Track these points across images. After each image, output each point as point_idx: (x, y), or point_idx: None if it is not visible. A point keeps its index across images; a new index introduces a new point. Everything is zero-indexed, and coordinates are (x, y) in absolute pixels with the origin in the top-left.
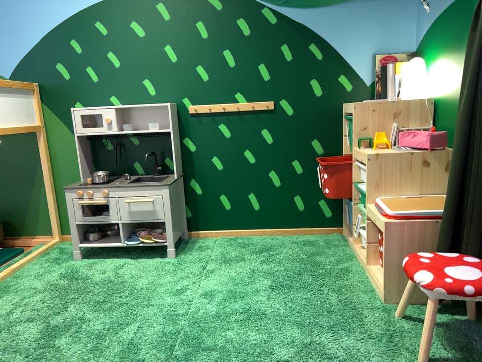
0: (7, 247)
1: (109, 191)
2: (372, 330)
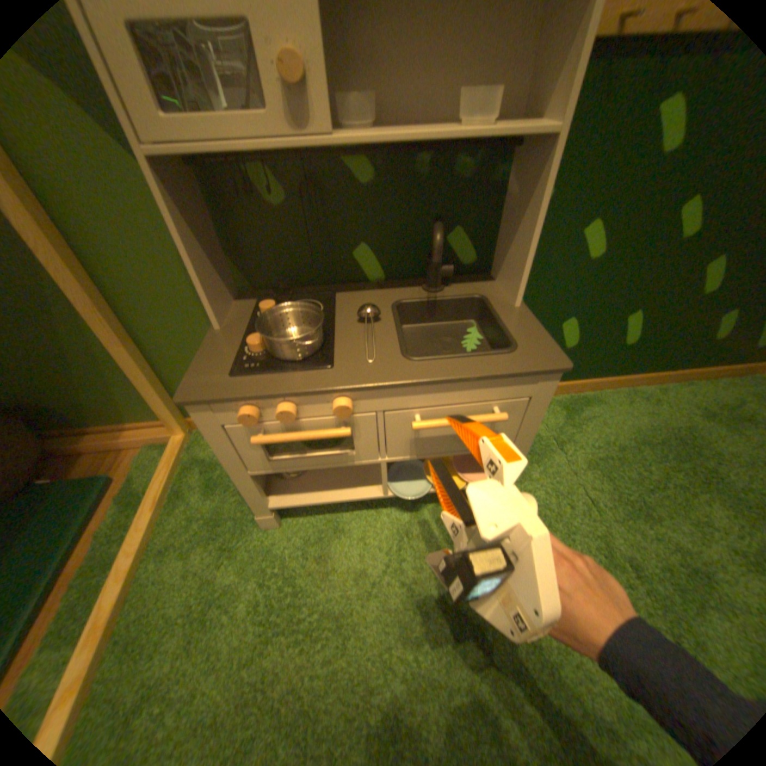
0: (65, 459)
1: (361, 400)
2: None
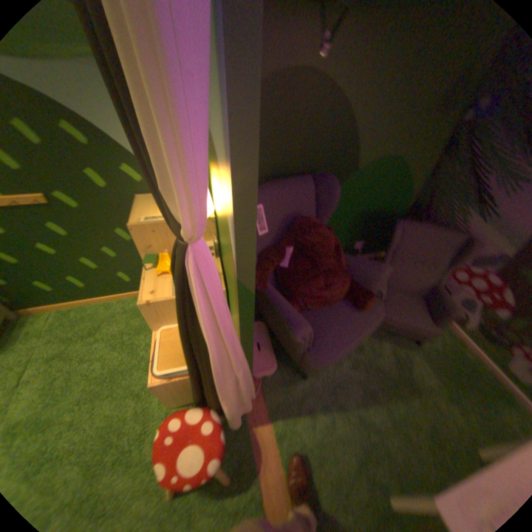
0: None
1: None
2: (146, 456)
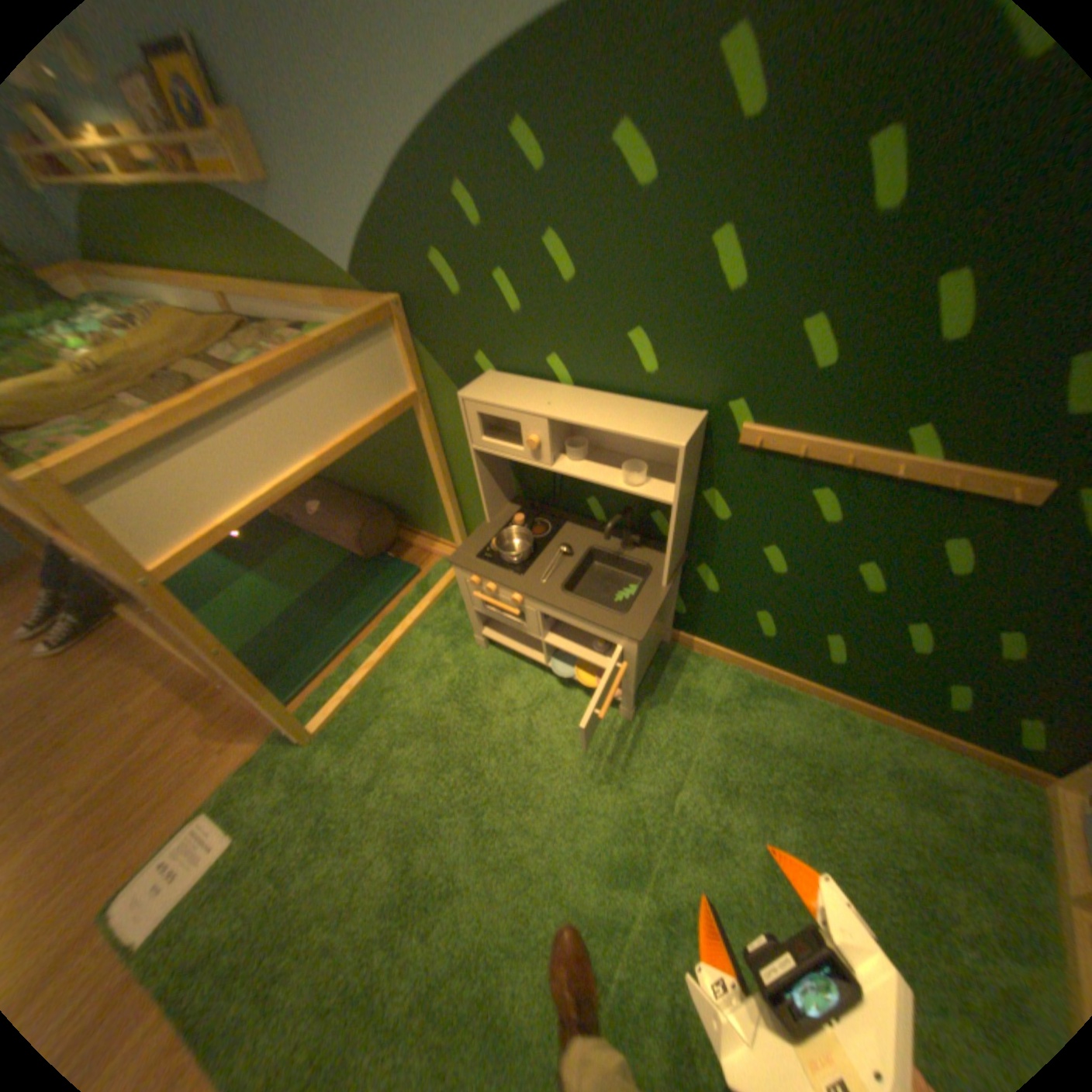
0: (404, 546)
1: (525, 601)
2: None
